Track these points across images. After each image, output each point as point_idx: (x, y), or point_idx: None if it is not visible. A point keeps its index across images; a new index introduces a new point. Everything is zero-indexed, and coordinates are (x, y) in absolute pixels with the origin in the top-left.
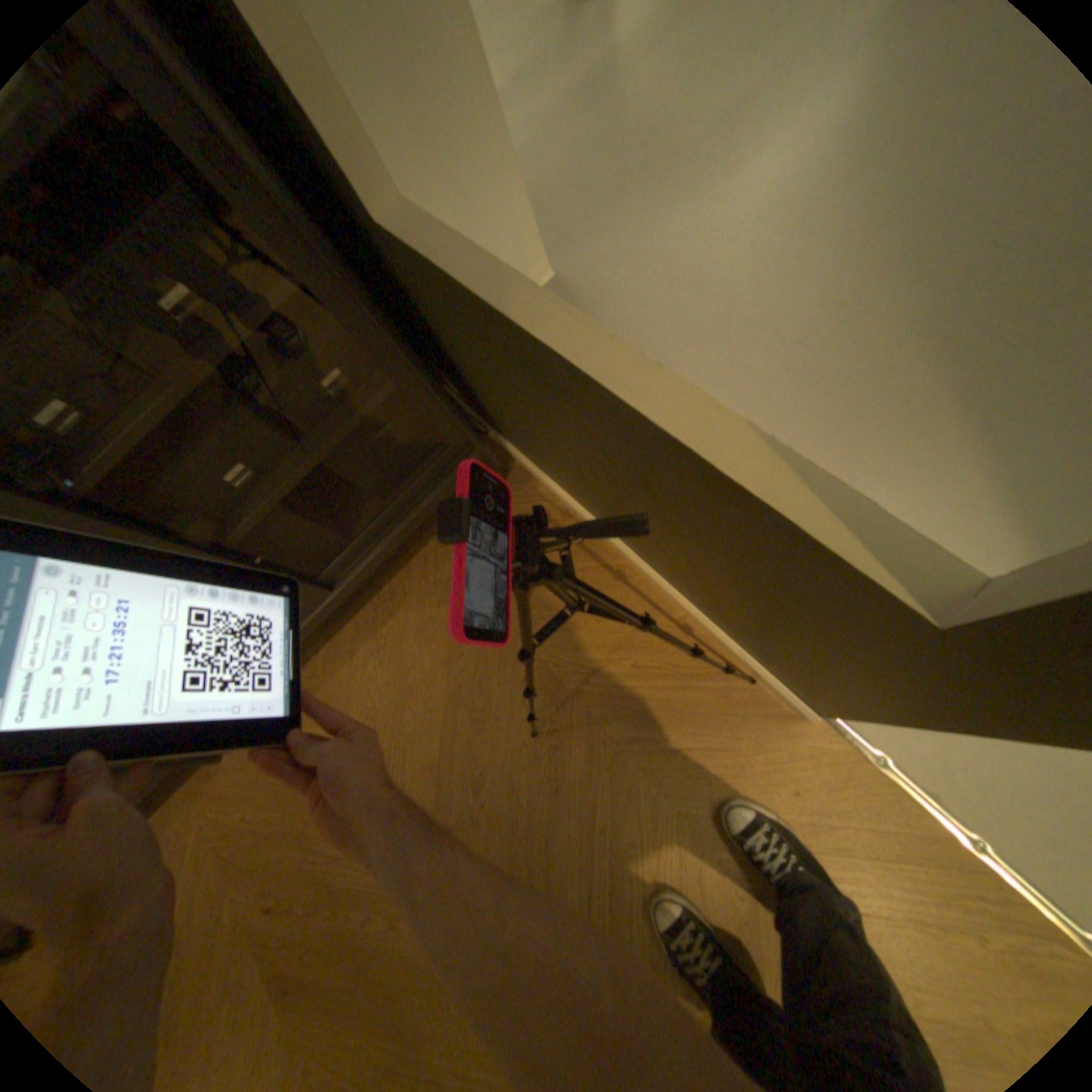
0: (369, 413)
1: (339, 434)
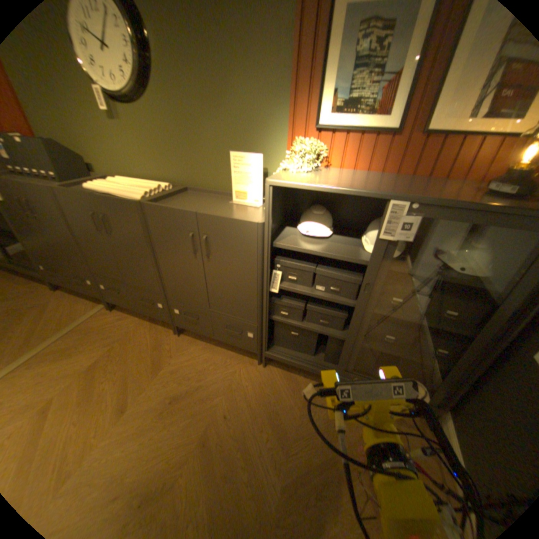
0: (437, 367)
1: (423, 361)
